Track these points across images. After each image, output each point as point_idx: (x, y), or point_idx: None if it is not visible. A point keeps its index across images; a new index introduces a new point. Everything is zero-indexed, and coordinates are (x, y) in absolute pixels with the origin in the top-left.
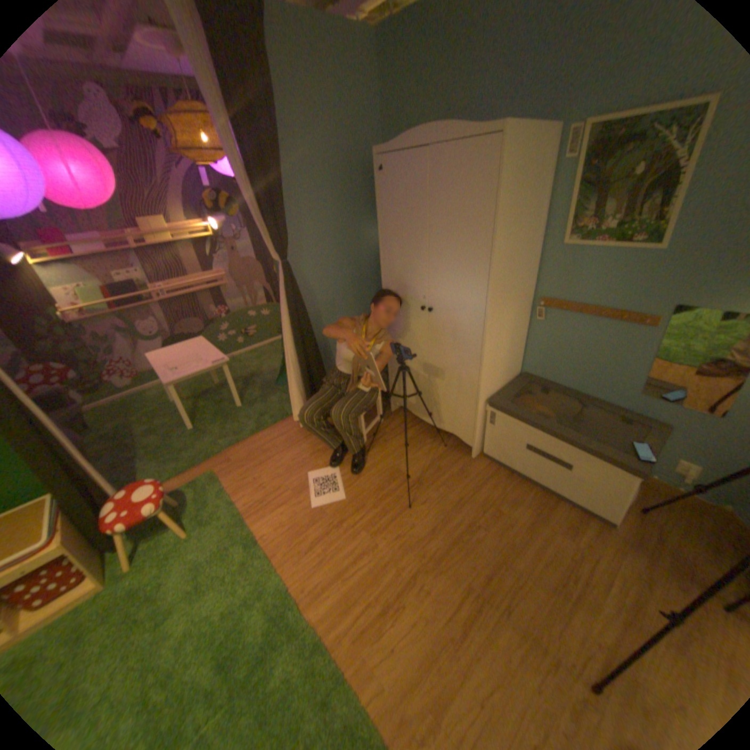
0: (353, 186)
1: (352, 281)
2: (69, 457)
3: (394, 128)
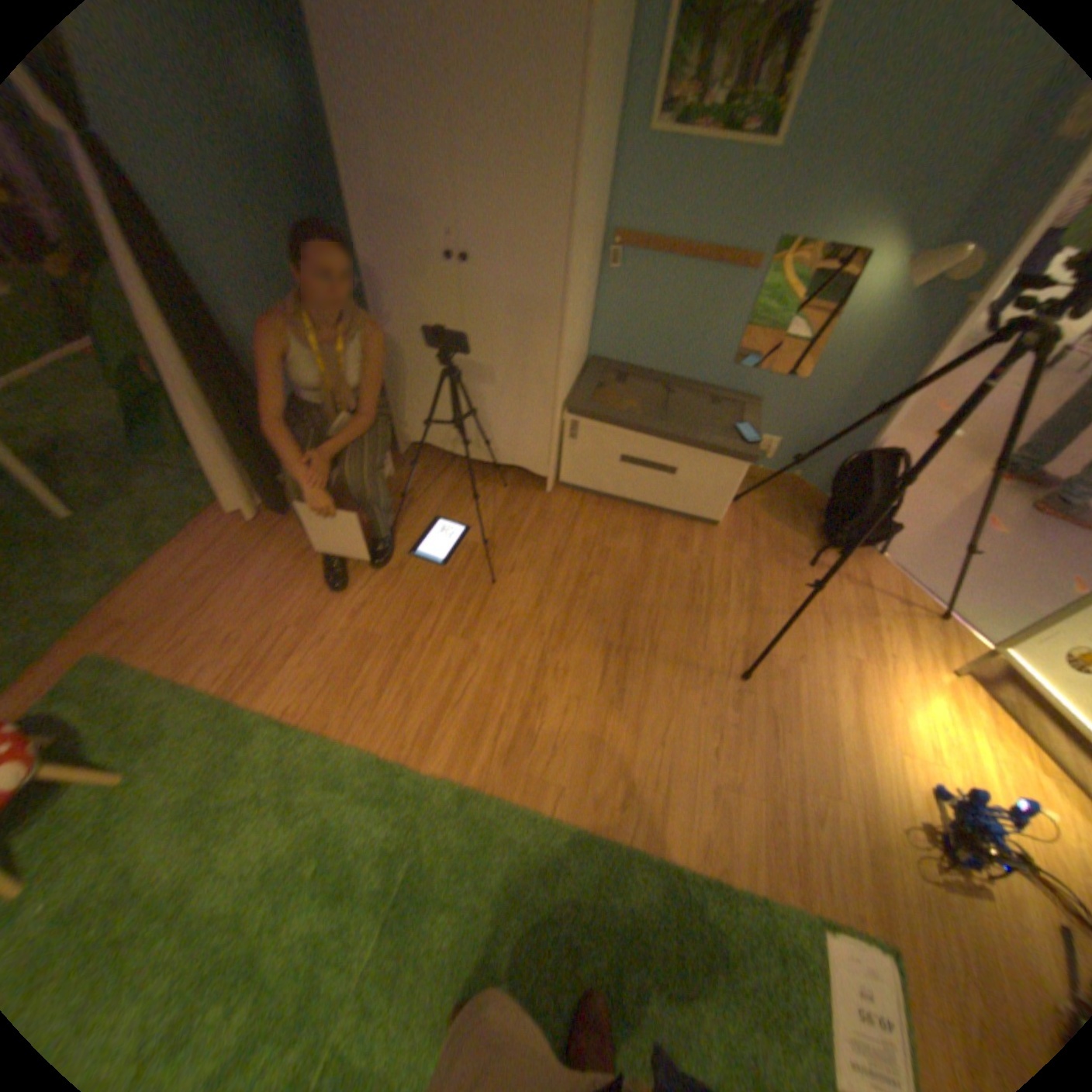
0: None
1: (257, 198)
2: None
3: None
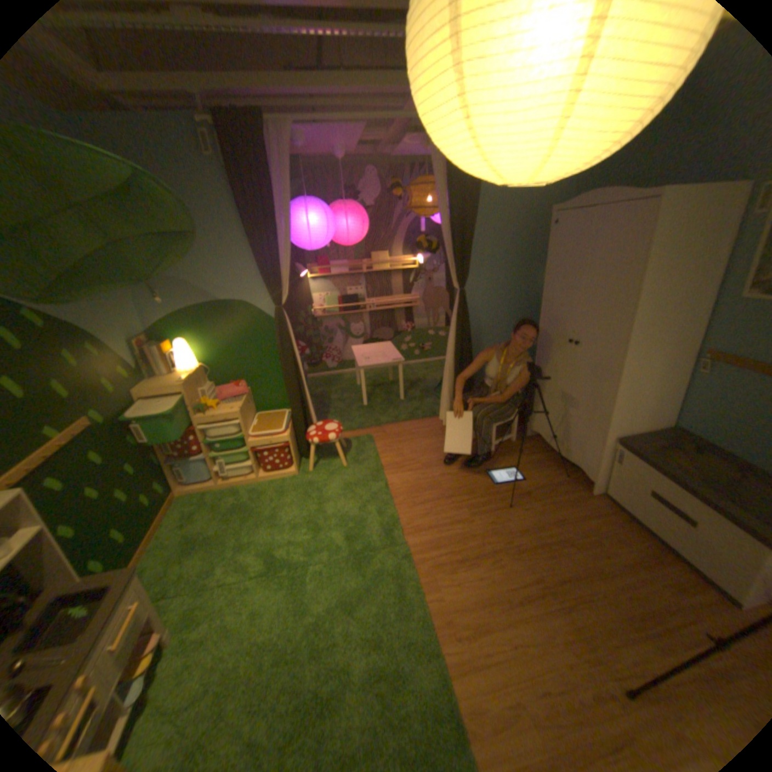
0: (535, 234)
1: (517, 313)
2: (302, 391)
3: (585, 186)
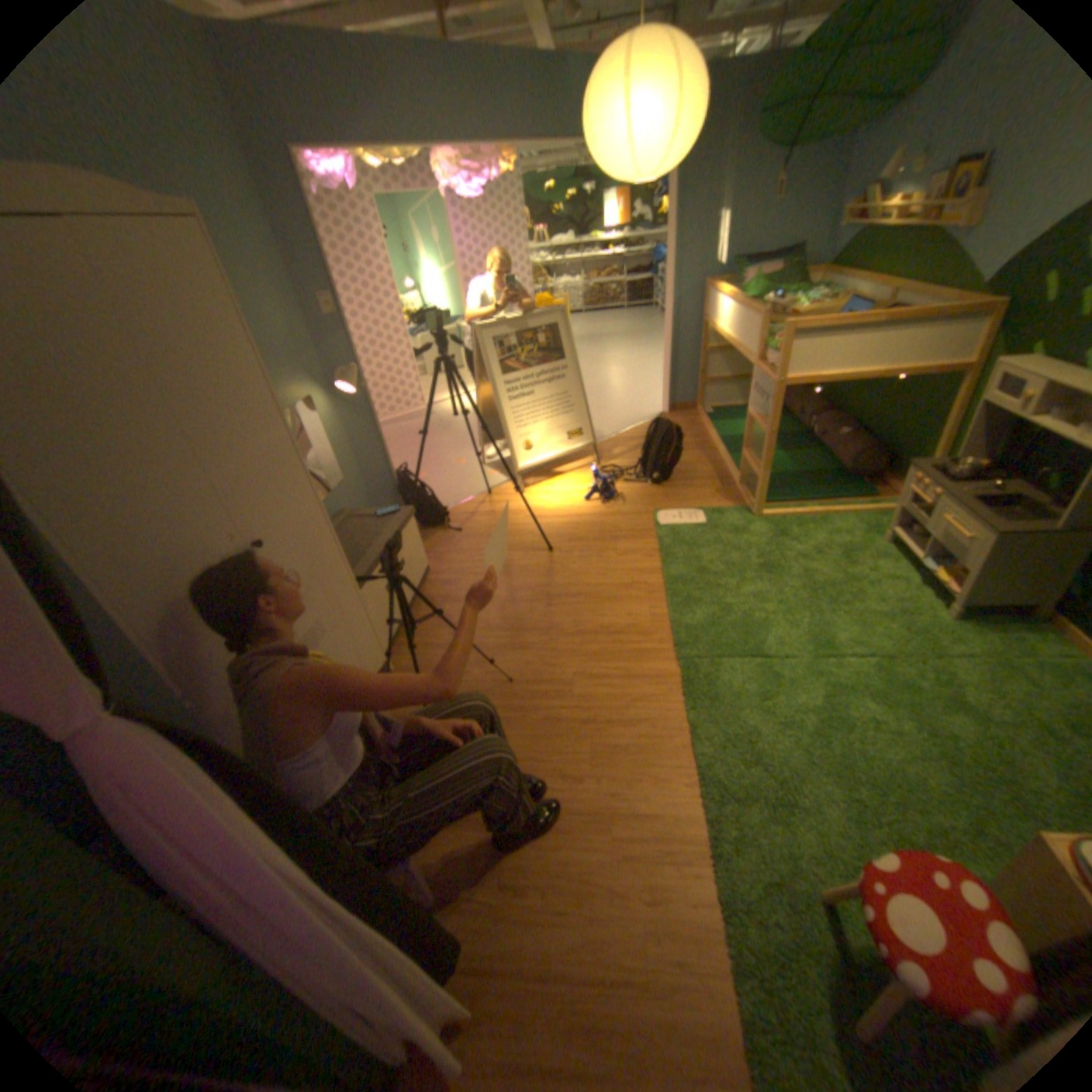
0: None
1: None
2: None
3: None
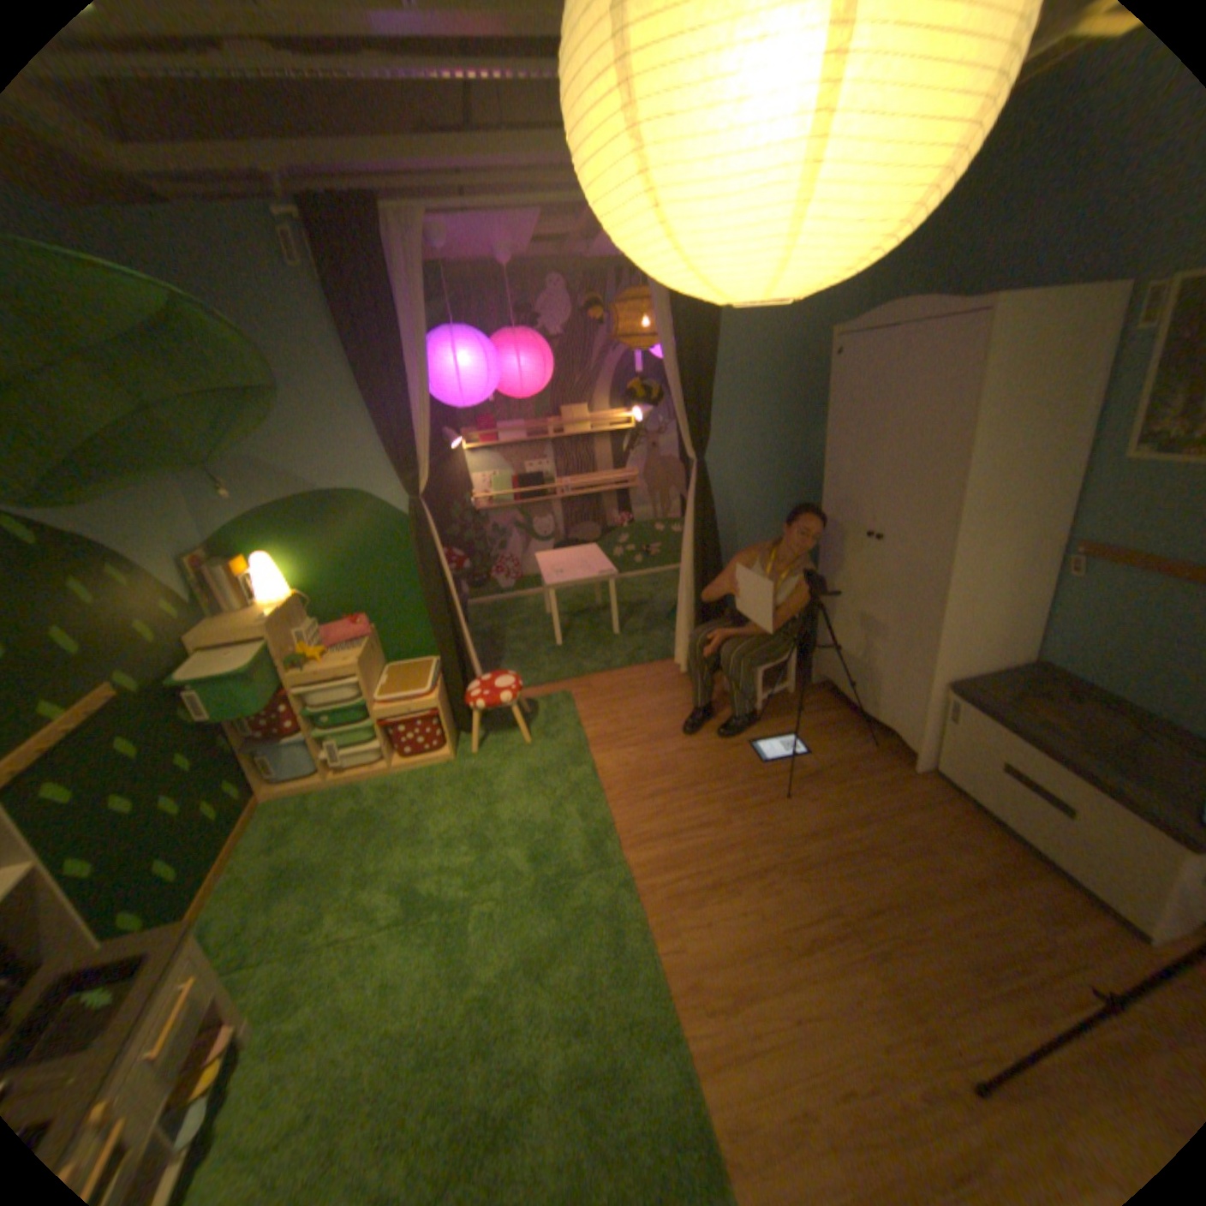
0: (810, 370)
1: (789, 493)
2: (458, 627)
3: (883, 294)
